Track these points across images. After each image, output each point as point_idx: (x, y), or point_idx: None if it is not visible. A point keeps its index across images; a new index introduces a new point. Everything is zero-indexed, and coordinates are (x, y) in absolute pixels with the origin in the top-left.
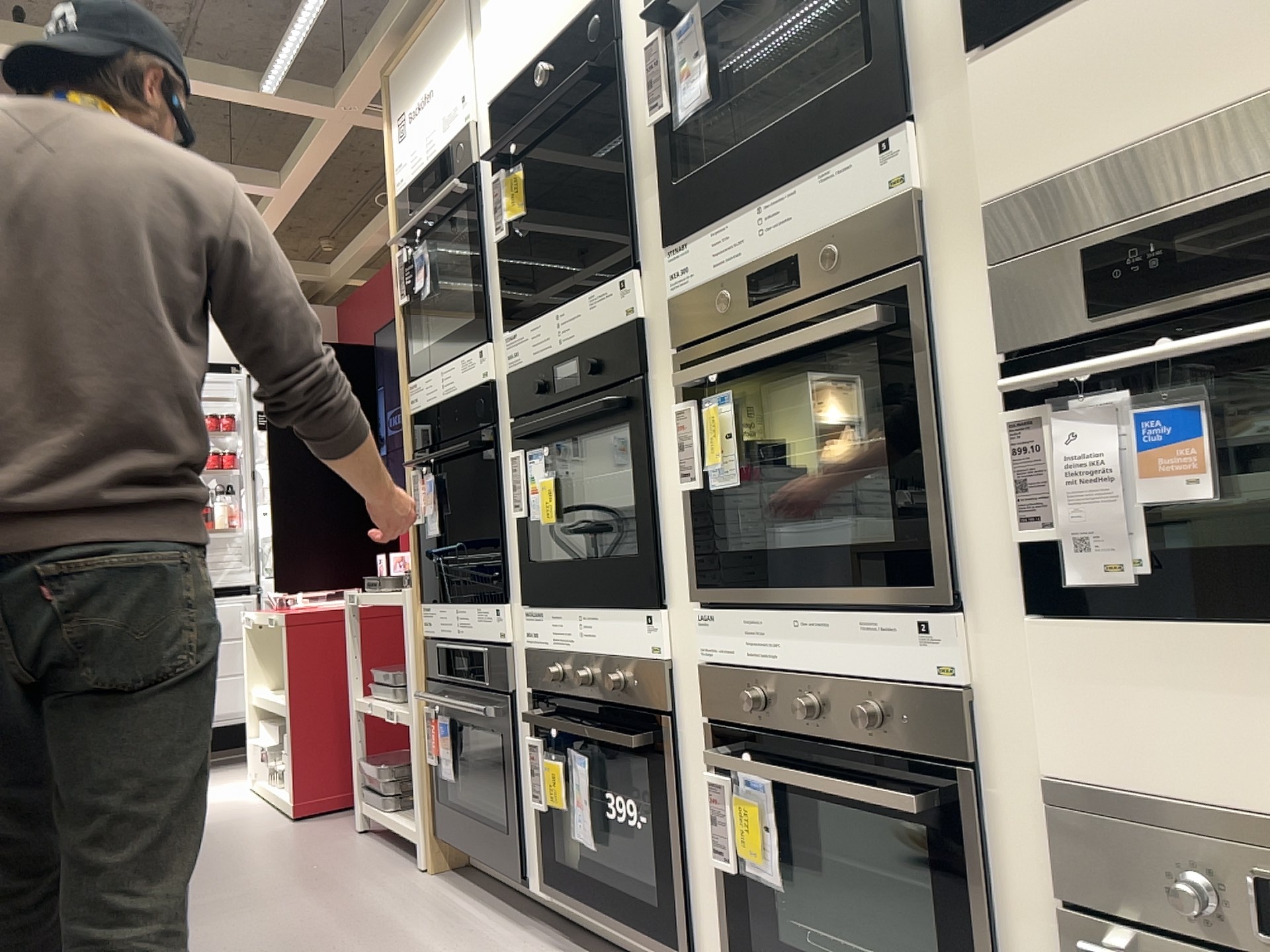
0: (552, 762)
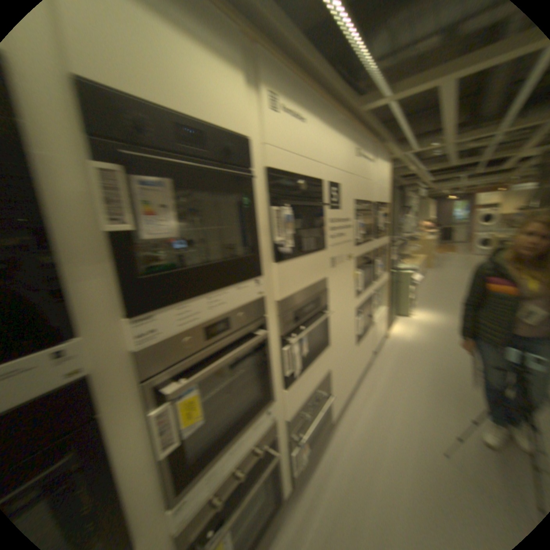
0: None
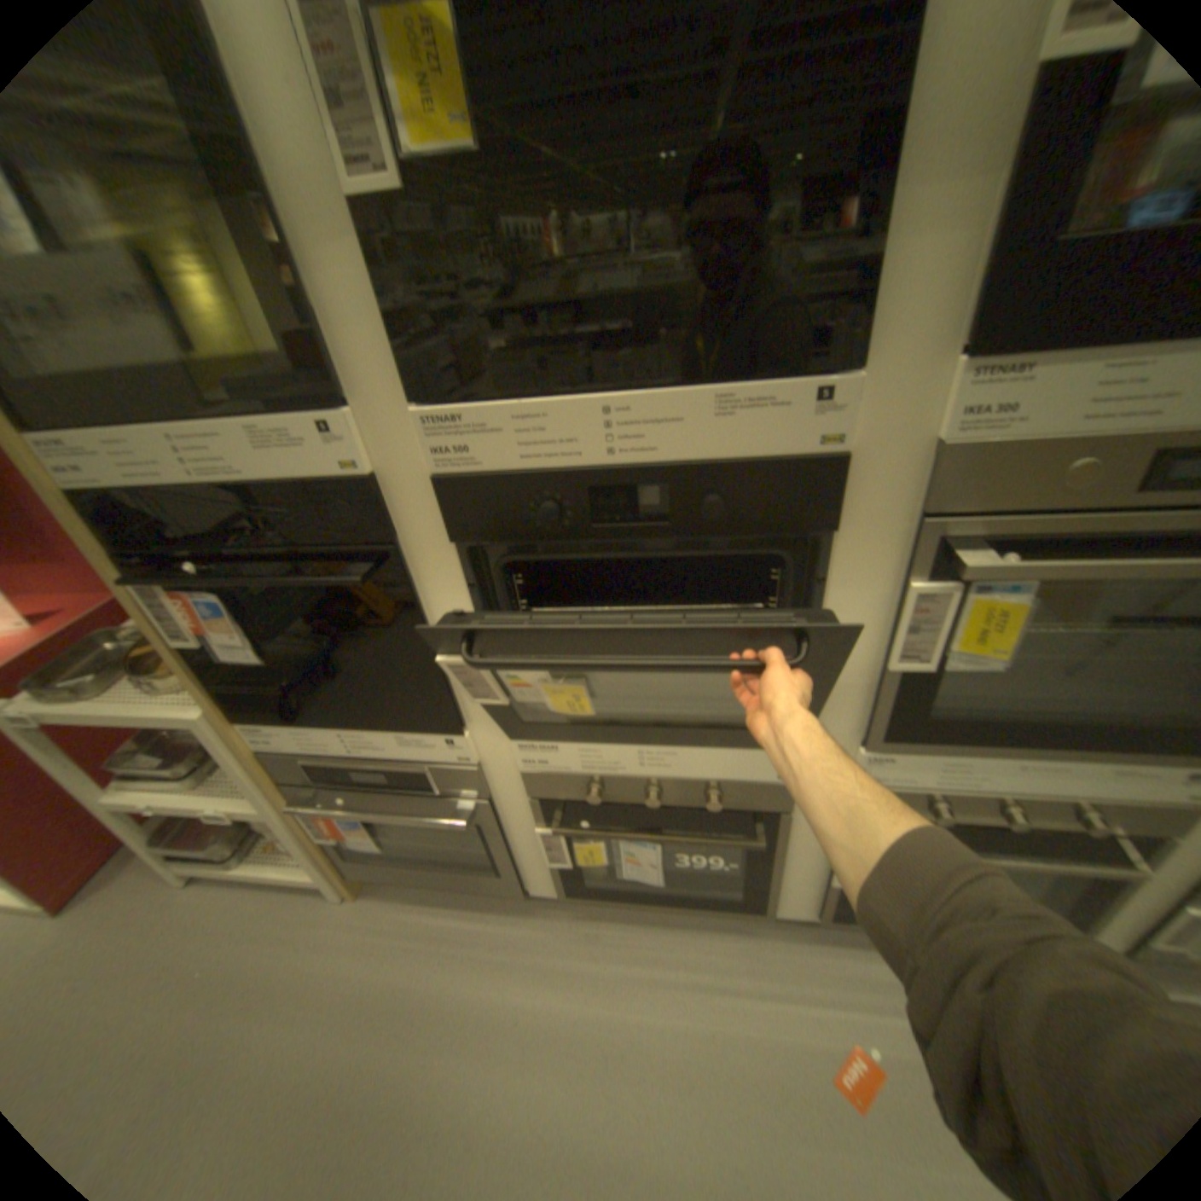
0: (585, 844)
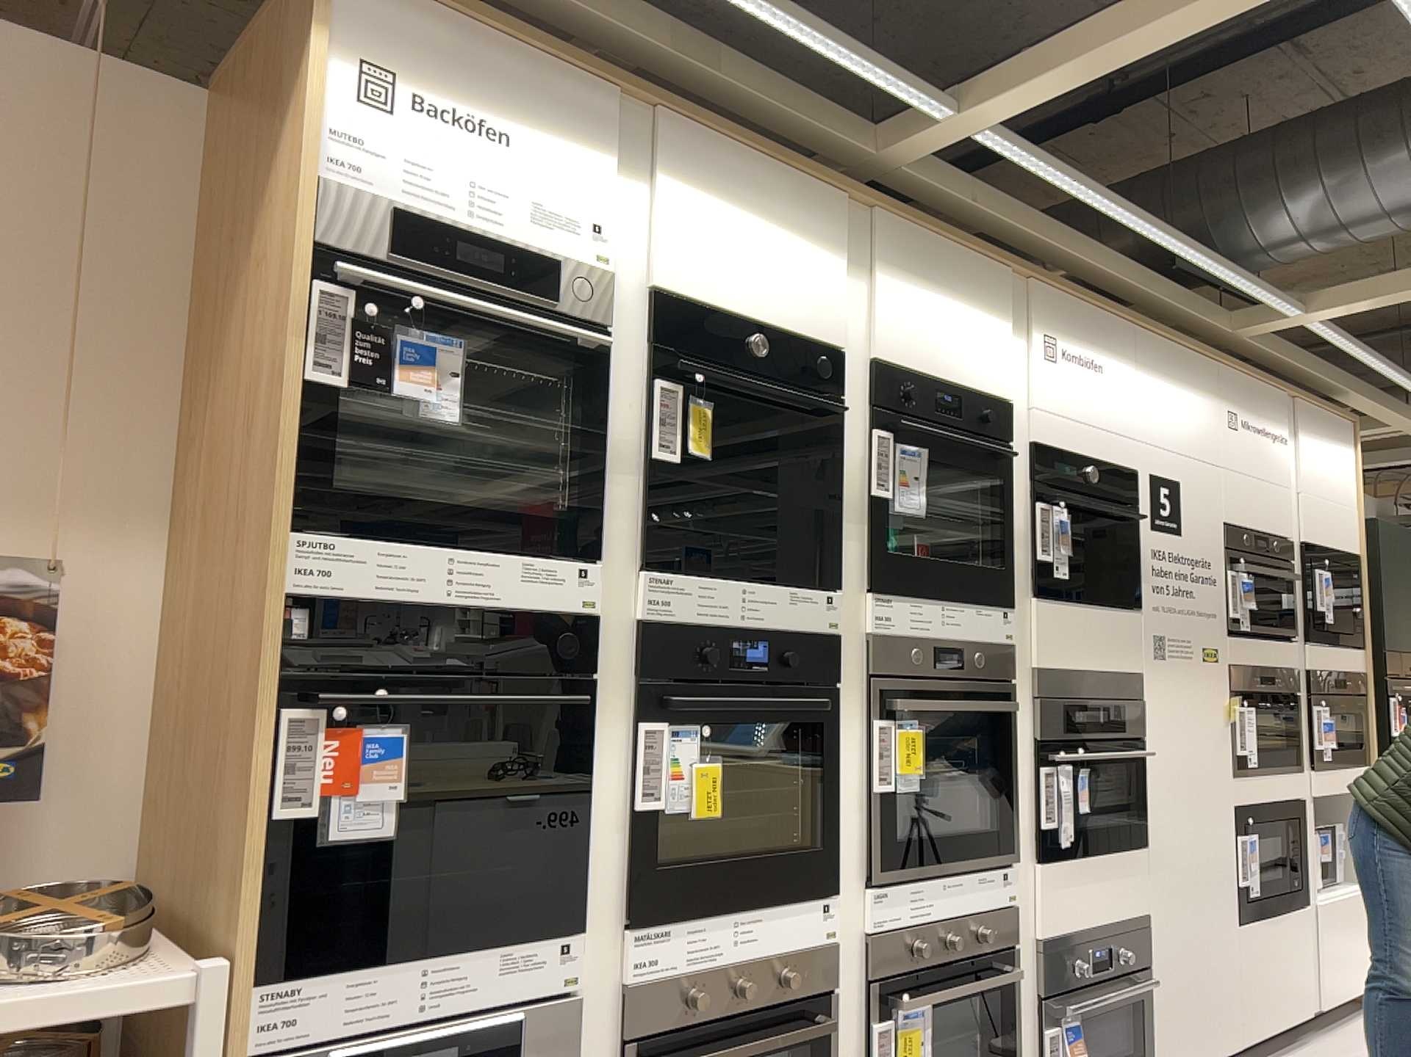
0: None
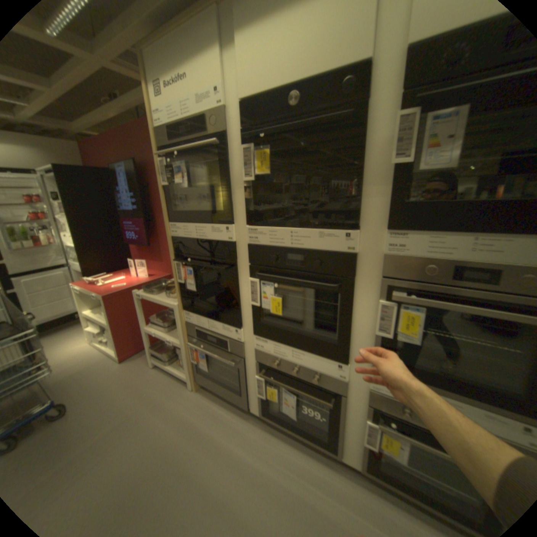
0: (270, 388)
